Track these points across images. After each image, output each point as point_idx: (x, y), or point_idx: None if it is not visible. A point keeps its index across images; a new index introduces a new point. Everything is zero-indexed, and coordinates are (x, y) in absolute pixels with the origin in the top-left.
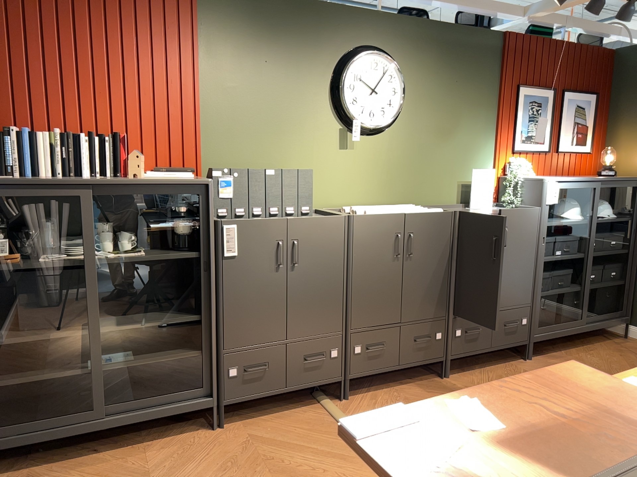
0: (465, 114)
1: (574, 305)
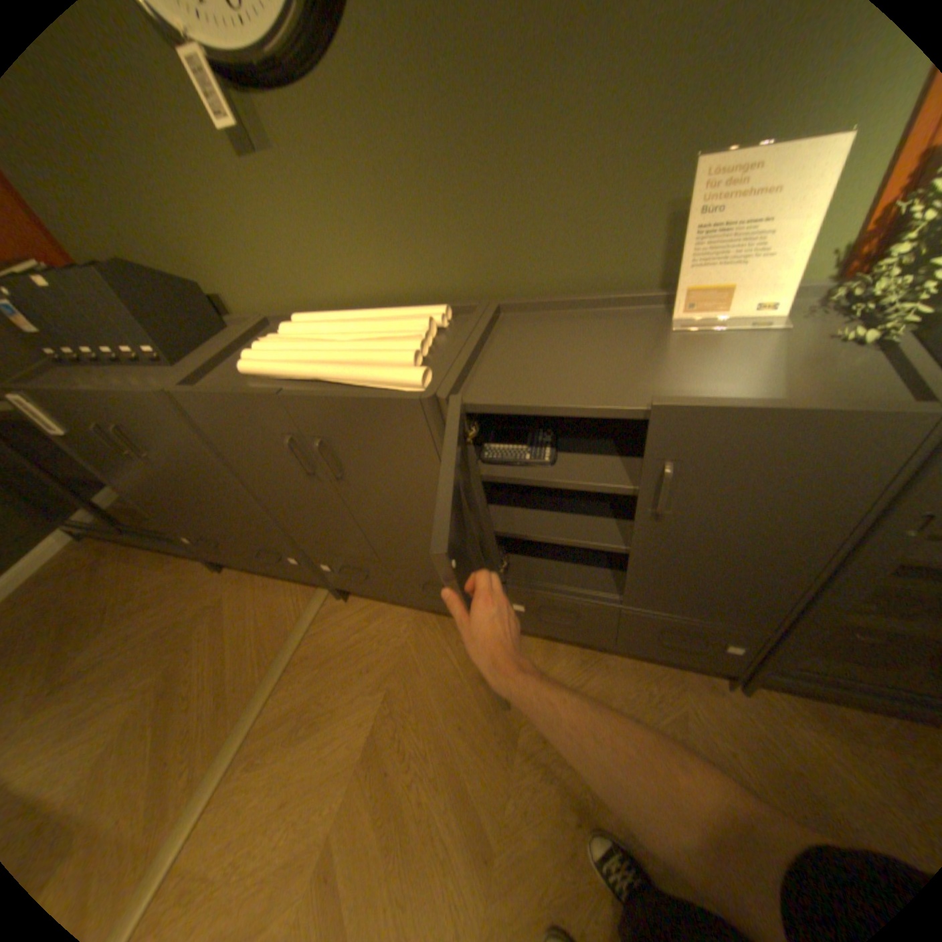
0: None
1: None
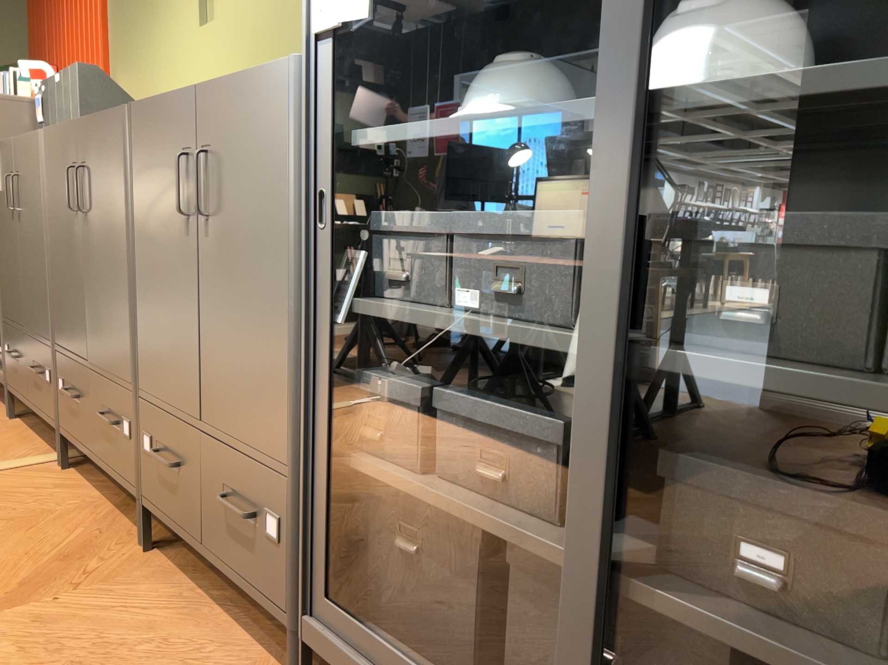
0: None
1: None
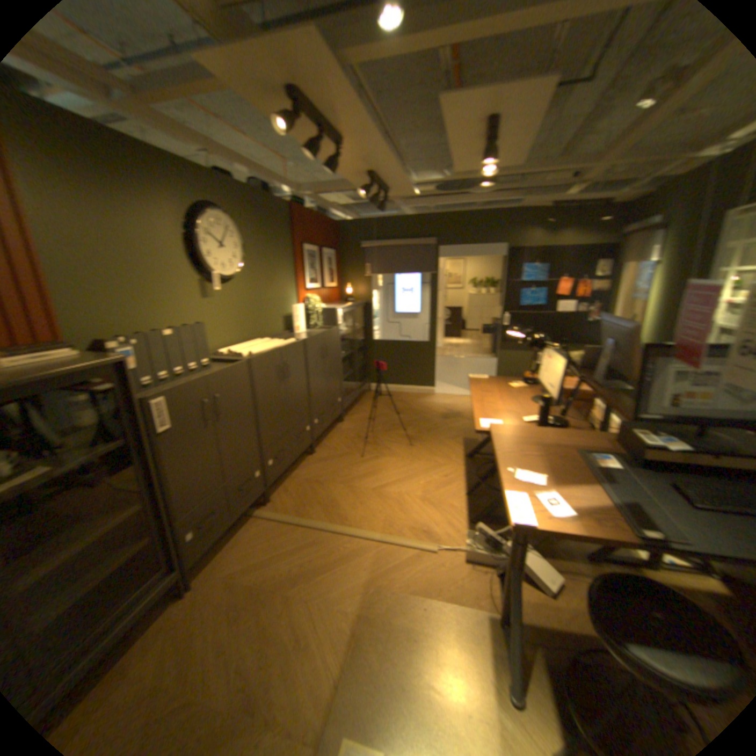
0: (276, 264)
1: (350, 381)
